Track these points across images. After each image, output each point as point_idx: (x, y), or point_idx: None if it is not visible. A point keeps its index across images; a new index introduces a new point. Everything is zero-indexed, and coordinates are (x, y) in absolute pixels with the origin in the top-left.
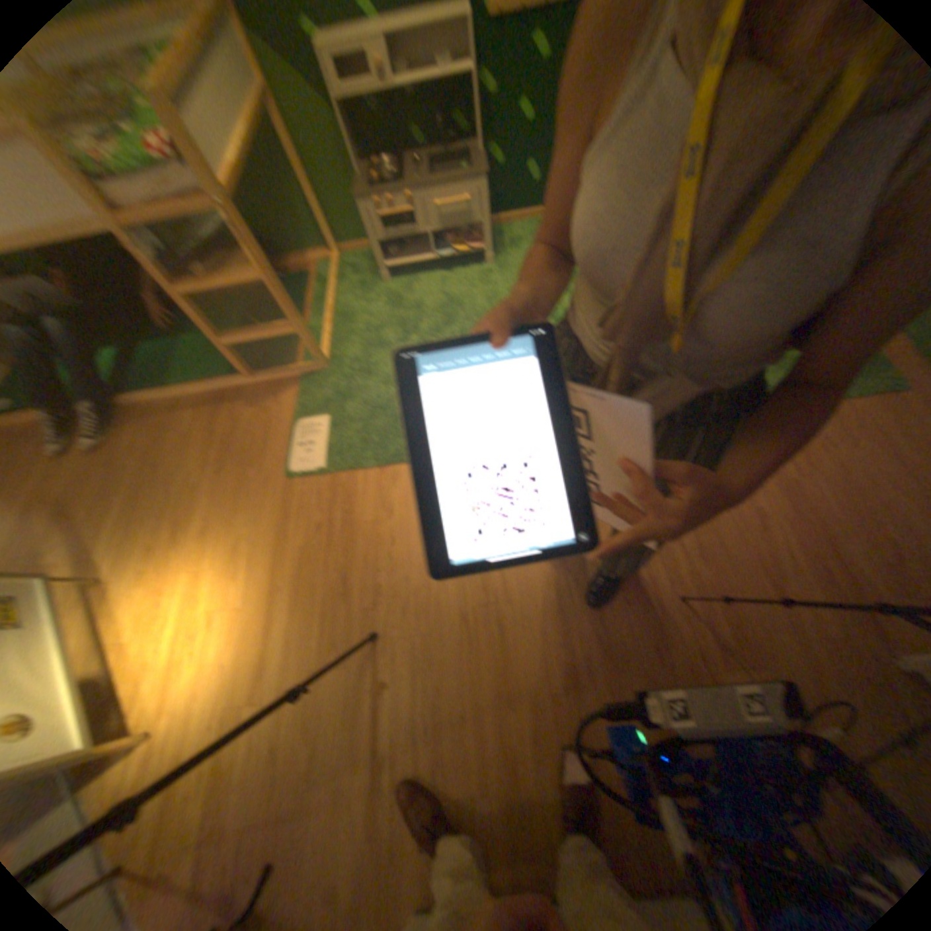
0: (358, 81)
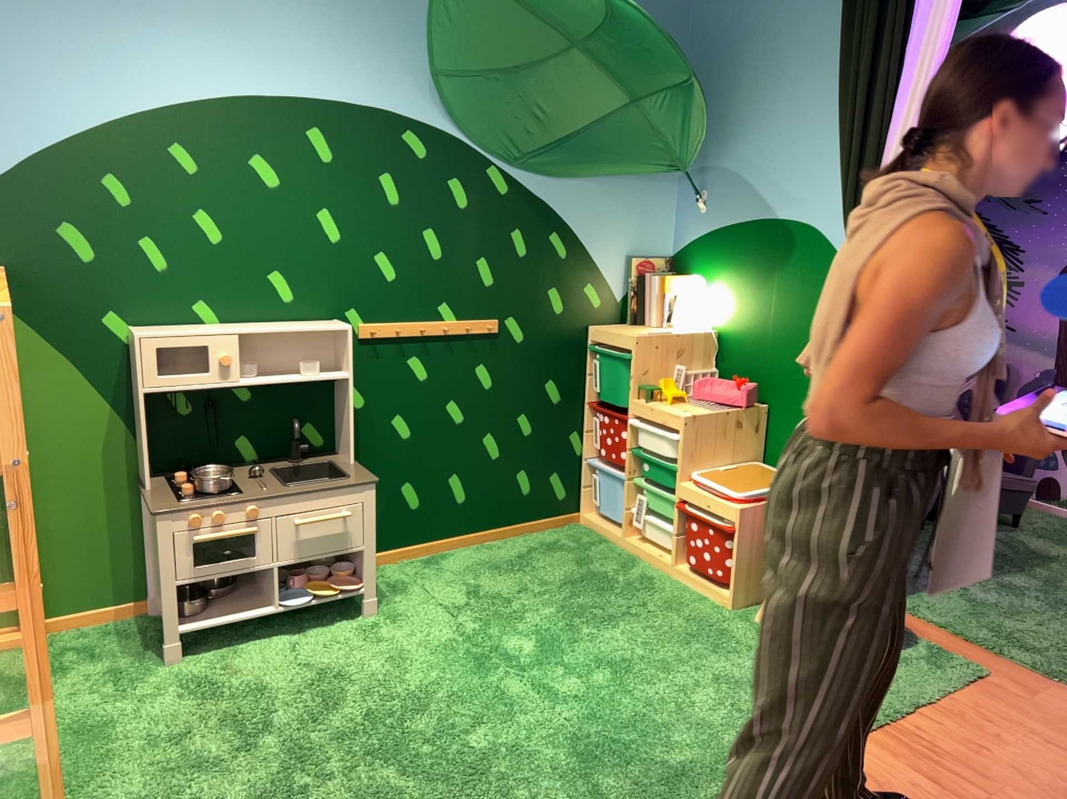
0: (189, 380)
